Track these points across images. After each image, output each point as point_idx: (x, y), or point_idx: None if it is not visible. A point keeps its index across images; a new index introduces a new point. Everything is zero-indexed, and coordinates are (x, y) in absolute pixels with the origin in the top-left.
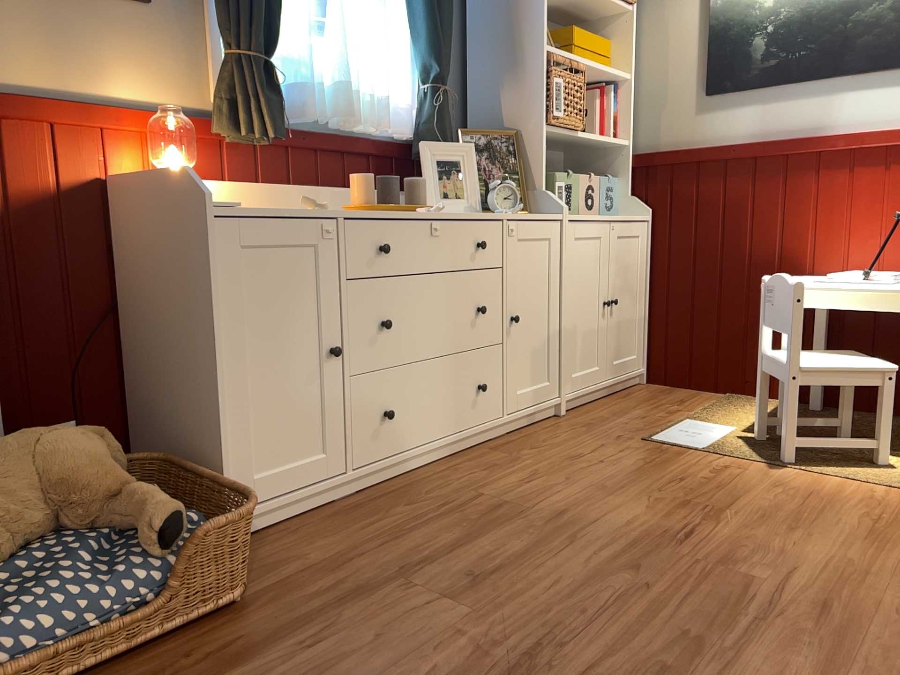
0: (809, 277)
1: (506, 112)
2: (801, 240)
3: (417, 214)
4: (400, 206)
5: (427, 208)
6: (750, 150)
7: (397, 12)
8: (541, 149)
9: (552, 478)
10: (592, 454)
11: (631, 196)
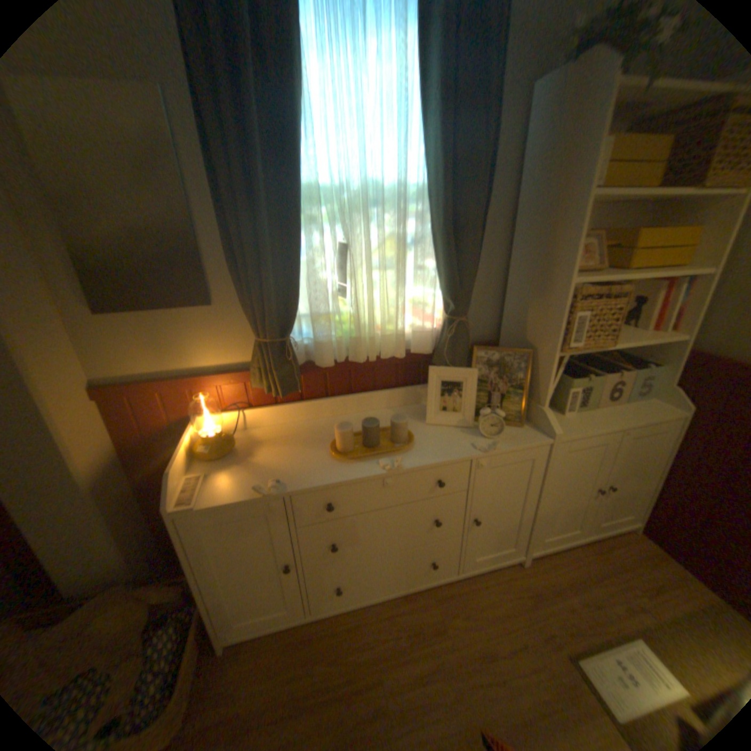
0: None
1: (530, 327)
2: None
3: (373, 473)
4: (368, 456)
5: (385, 465)
6: None
7: (427, 253)
8: (550, 374)
9: (447, 688)
10: (506, 663)
11: (676, 386)
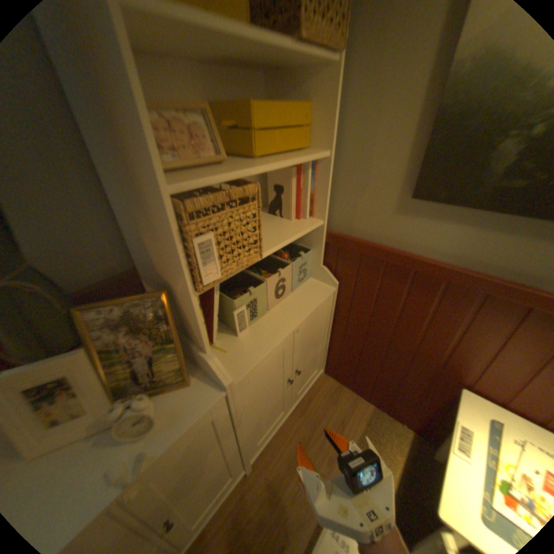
0: (472, 406)
1: (155, 256)
2: (473, 364)
3: None
4: None
5: None
6: (448, 275)
7: None
8: (196, 317)
9: None
10: None
11: (322, 265)
